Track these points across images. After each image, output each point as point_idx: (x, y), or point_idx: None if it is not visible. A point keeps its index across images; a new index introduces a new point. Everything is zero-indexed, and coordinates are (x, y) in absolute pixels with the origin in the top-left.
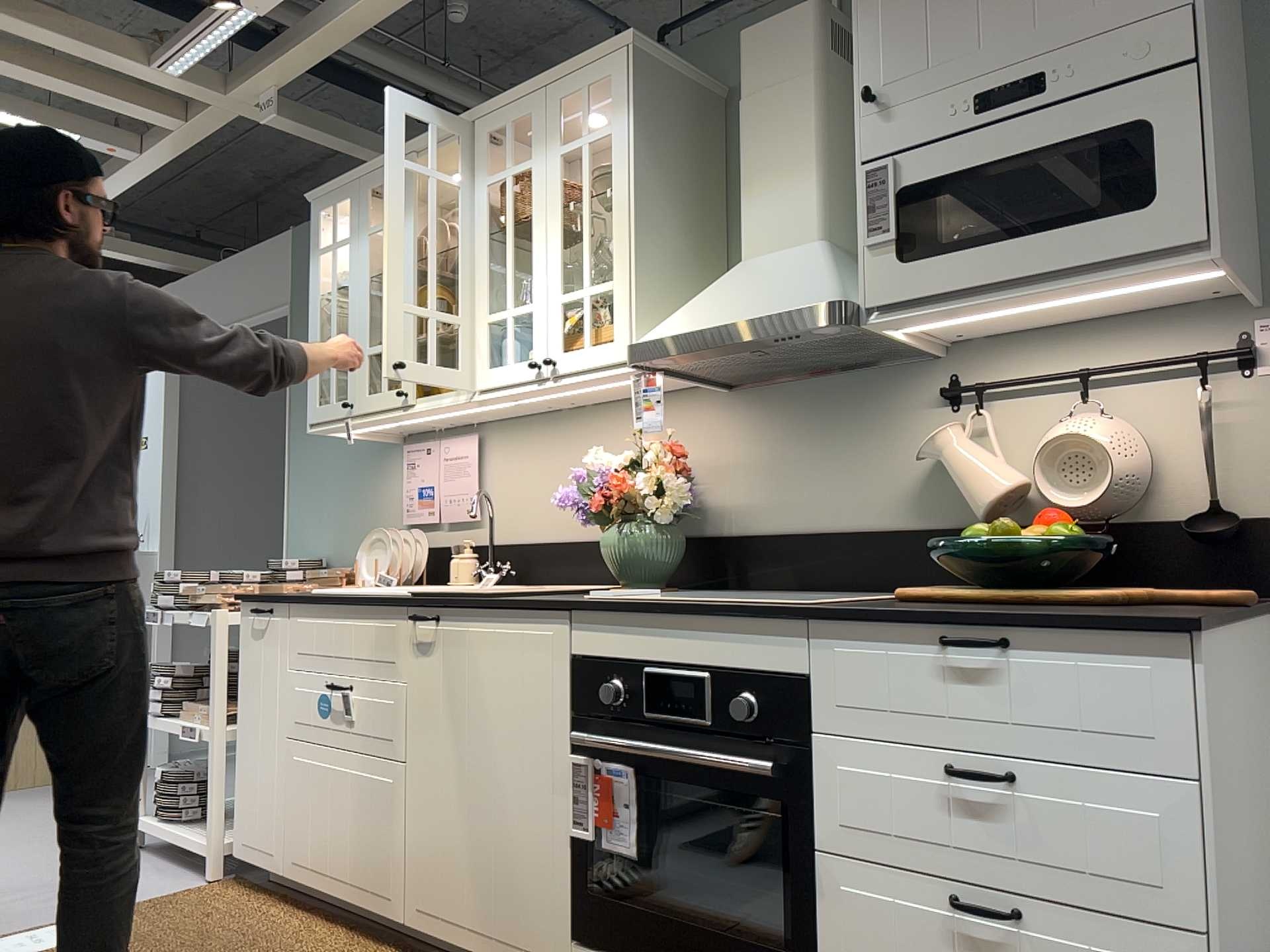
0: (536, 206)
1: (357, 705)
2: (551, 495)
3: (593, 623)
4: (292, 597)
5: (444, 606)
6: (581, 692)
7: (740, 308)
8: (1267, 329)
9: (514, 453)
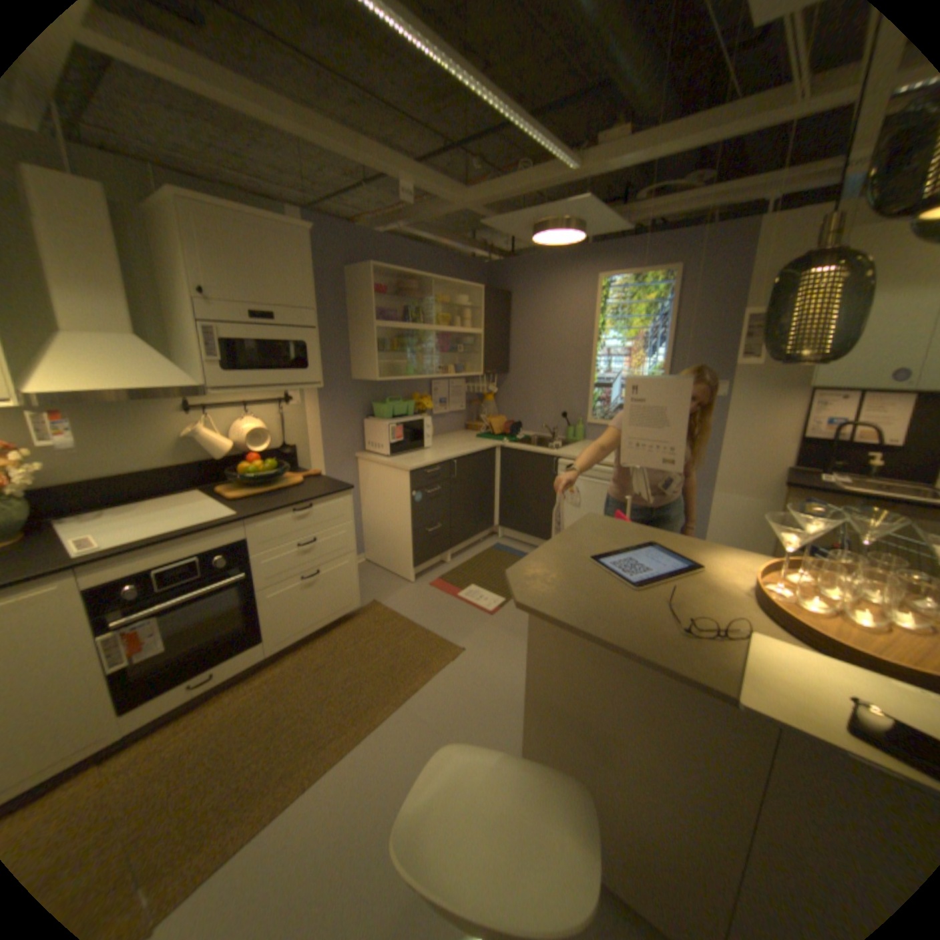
0: None
1: None
2: None
3: (100, 566)
4: None
5: None
6: (98, 604)
7: (126, 378)
8: (292, 391)
9: None
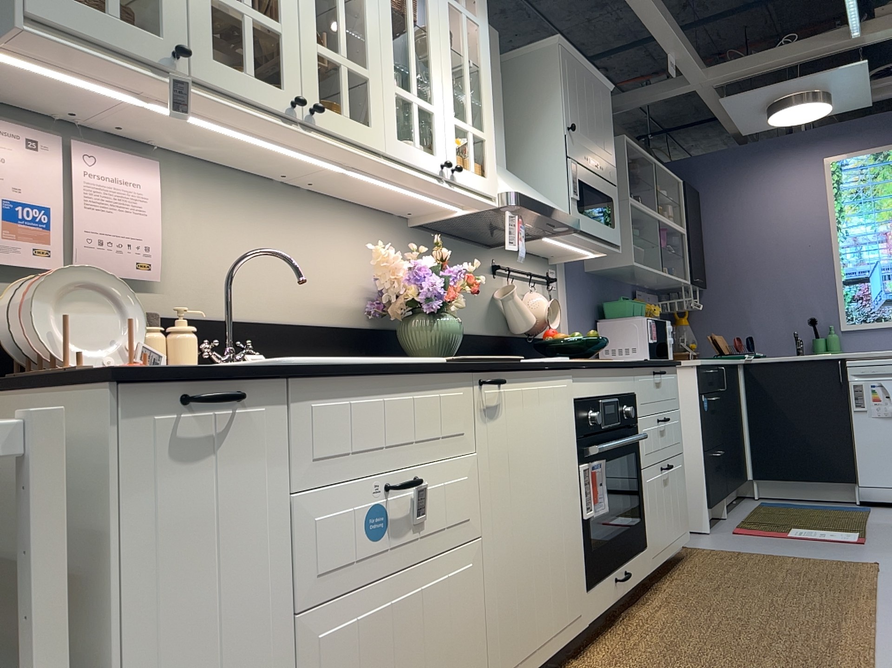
0: (434, 25)
1: (427, 498)
2: (265, 270)
3: (581, 375)
4: (302, 368)
5: (511, 369)
6: (580, 421)
7: (542, 199)
8: (553, 273)
9: (211, 208)
